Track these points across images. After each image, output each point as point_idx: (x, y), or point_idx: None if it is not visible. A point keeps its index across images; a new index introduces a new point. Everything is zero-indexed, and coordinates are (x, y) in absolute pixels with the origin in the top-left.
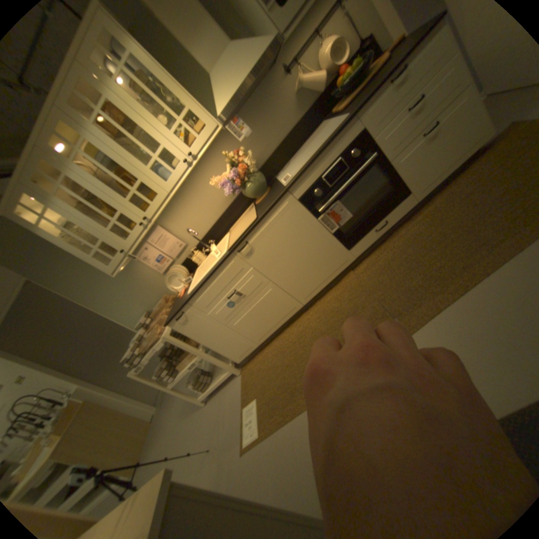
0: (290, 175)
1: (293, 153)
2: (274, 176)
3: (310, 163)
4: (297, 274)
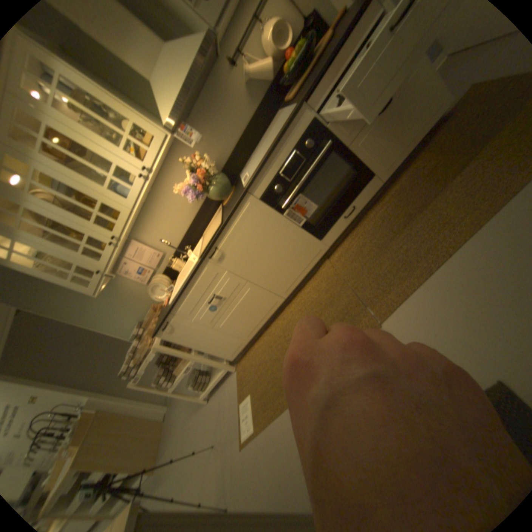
0: (249, 174)
1: (254, 147)
2: (239, 173)
3: (264, 161)
4: (273, 270)
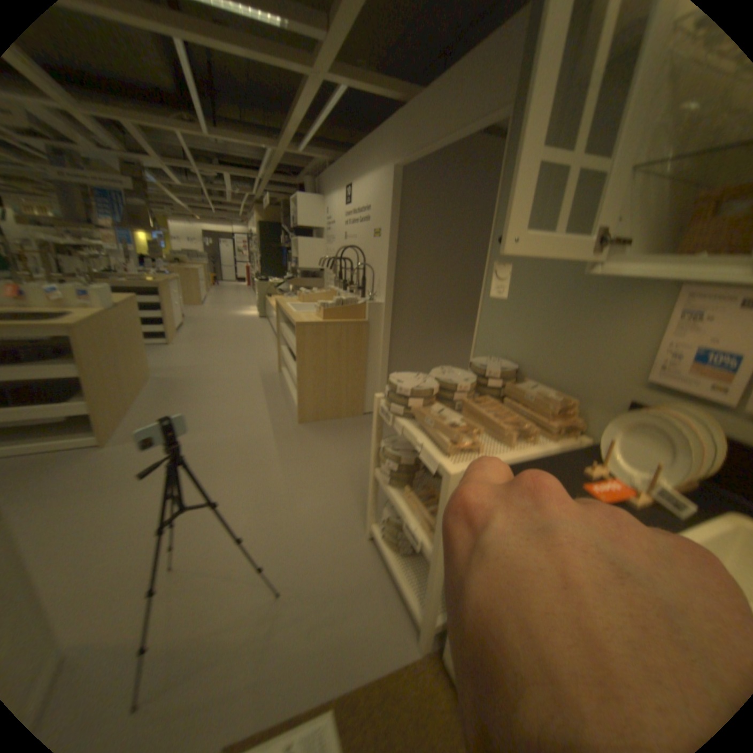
0: None
1: None
2: None
3: None
4: None
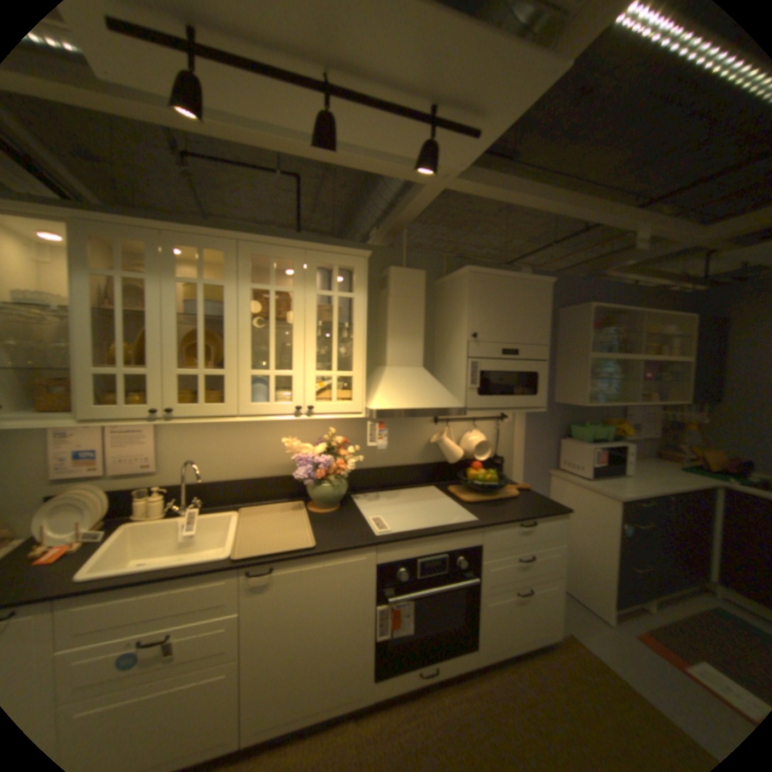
0: (387, 526)
1: (385, 488)
2: (349, 493)
3: (420, 537)
4: (284, 676)
